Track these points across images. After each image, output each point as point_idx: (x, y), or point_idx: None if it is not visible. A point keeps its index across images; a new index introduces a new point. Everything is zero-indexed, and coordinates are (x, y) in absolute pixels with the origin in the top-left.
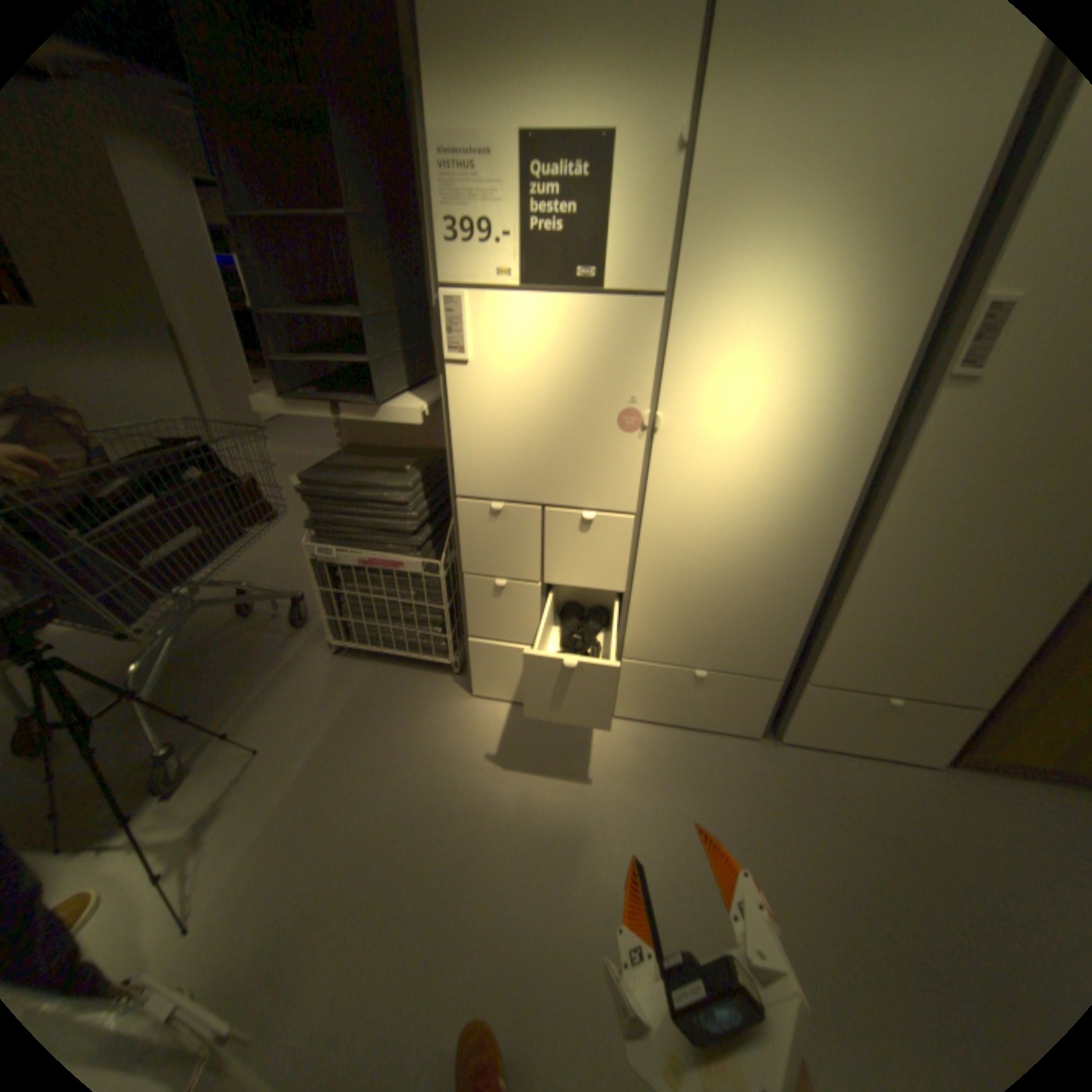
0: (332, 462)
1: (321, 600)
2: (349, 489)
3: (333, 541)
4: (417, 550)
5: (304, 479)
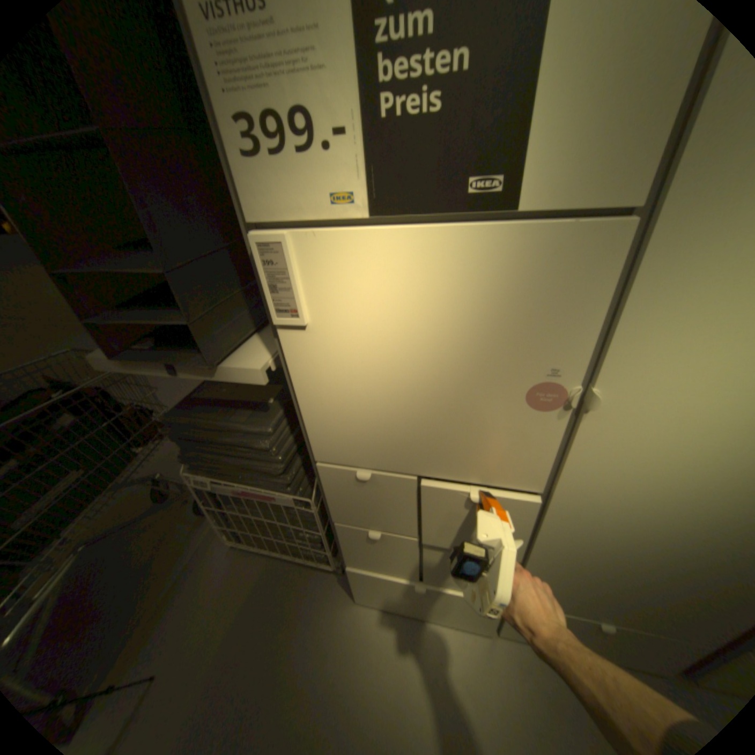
0: (199, 392)
1: (208, 514)
2: (210, 431)
3: (206, 472)
4: (286, 486)
5: (166, 421)
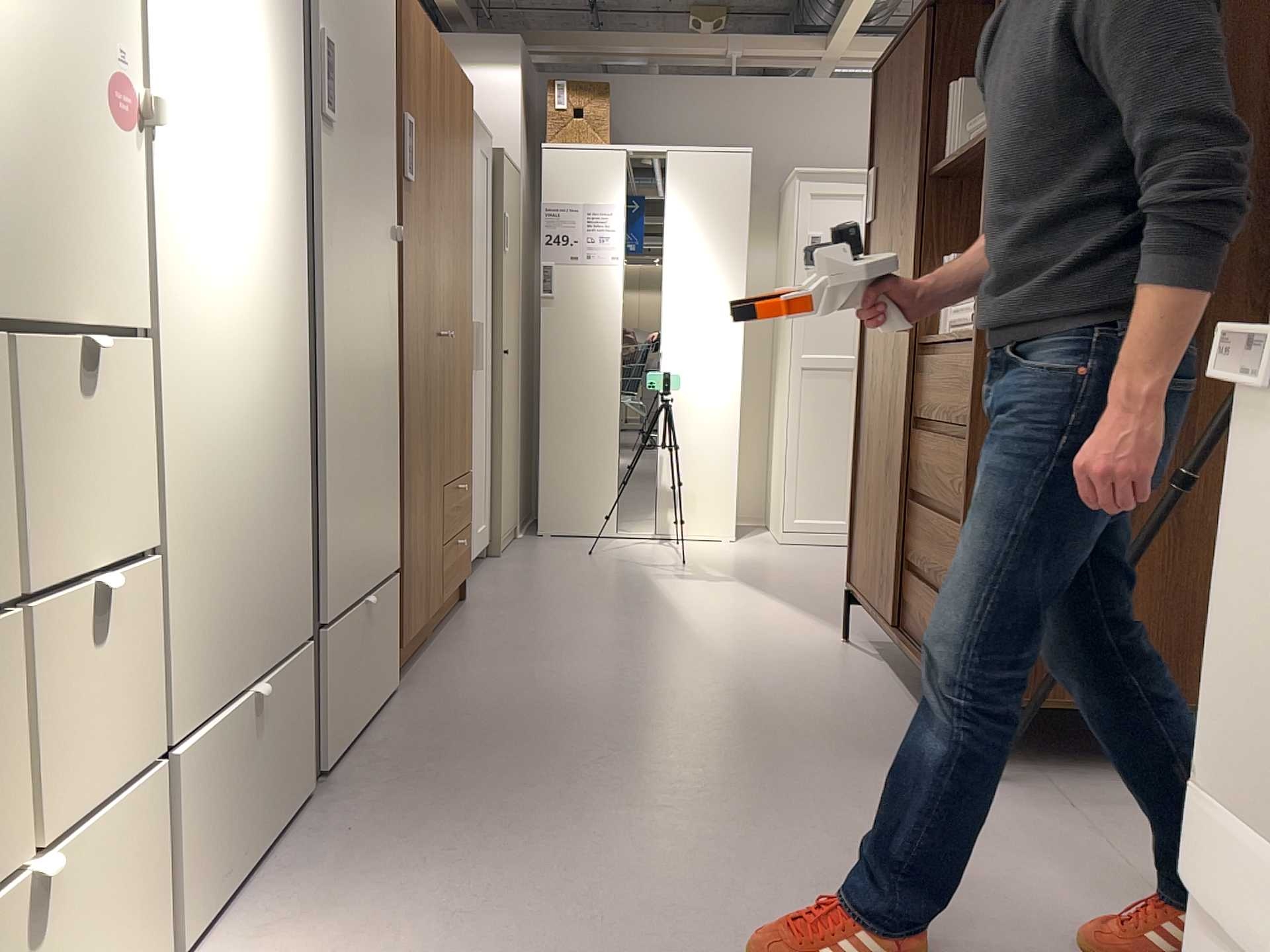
0: None
1: None
2: None
3: None
4: None
5: None
